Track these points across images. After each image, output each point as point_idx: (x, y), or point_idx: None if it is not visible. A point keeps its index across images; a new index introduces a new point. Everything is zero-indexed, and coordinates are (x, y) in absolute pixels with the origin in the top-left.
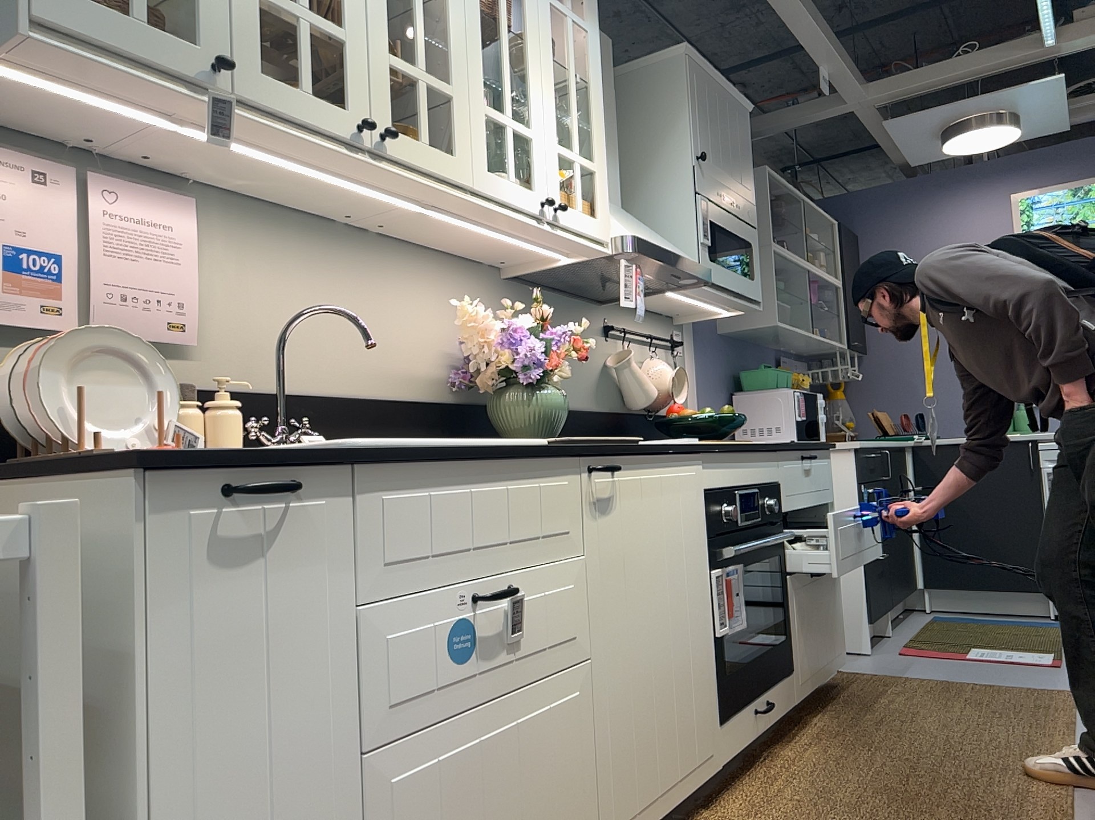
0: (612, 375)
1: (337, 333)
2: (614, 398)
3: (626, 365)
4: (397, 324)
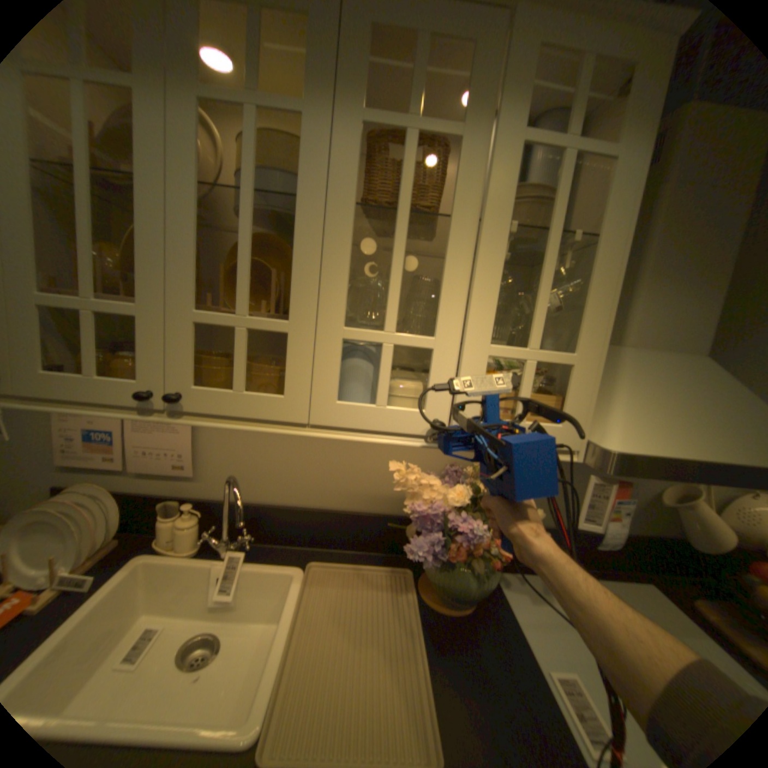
0: (670, 502)
1: (308, 466)
2: (664, 524)
3: (684, 506)
4: (368, 458)
